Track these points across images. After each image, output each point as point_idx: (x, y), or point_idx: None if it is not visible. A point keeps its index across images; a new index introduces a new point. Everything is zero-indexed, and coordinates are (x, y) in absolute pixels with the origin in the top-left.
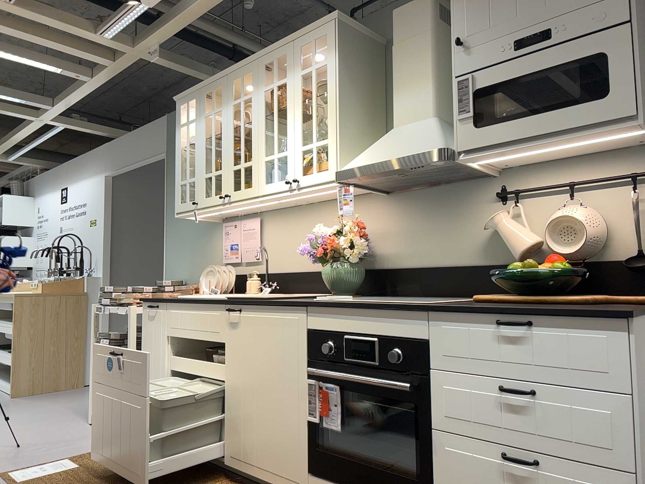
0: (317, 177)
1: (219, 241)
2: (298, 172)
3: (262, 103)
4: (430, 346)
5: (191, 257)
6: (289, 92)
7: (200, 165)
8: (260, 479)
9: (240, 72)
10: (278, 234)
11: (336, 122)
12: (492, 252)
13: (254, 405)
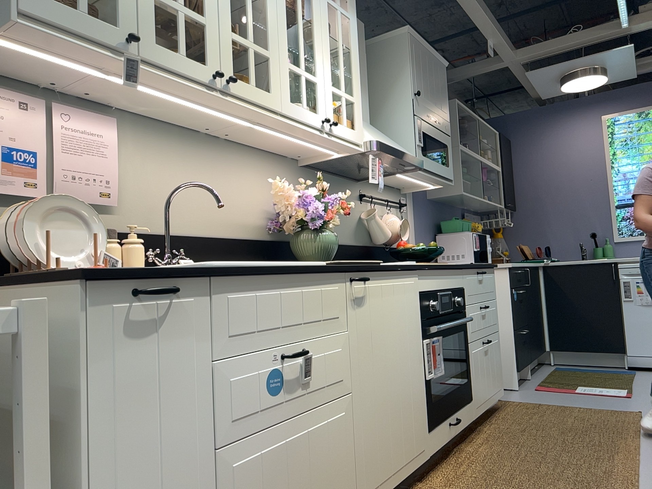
0: (349, 133)
1: None
2: (331, 115)
3: None
4: (465, 291)
5: None
6: (316, 7)
7: None
8: (396, 485)
9: None
10: (154, 165)
11: (360, 88)
12: (359, 237)
13: (388, 398)
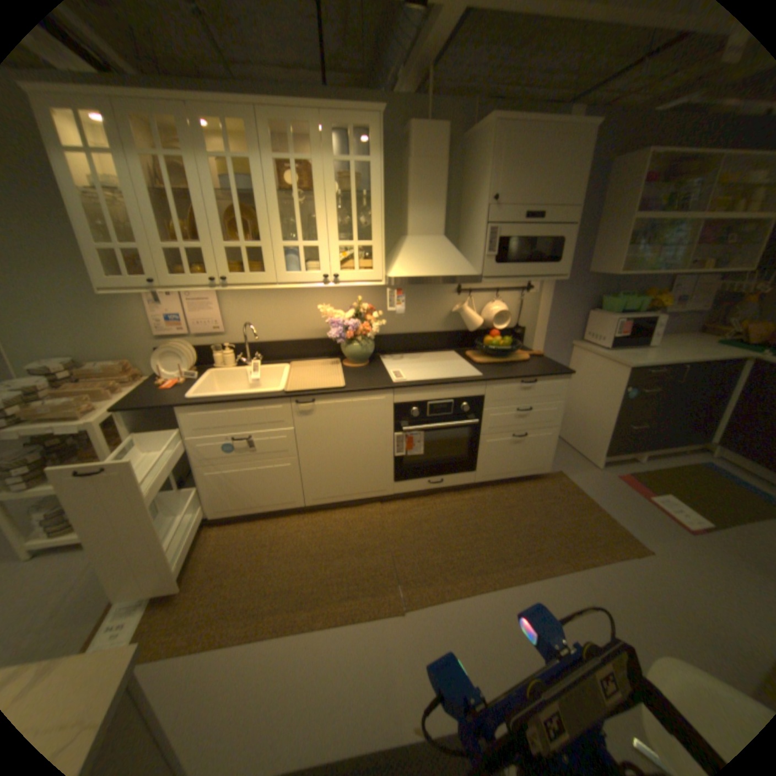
0: (361, 277)
1: (135, 311)
2: (336, 269)
3: (271, 175)
4: (485, 399)
5: (72, 330)
6: (316, 176)
7: (147, 231)
8: (347, 502)
9: (217, 110)
10: (246, 307)
11: (382, 230)
12: (449, 325)
13: (339, 463)
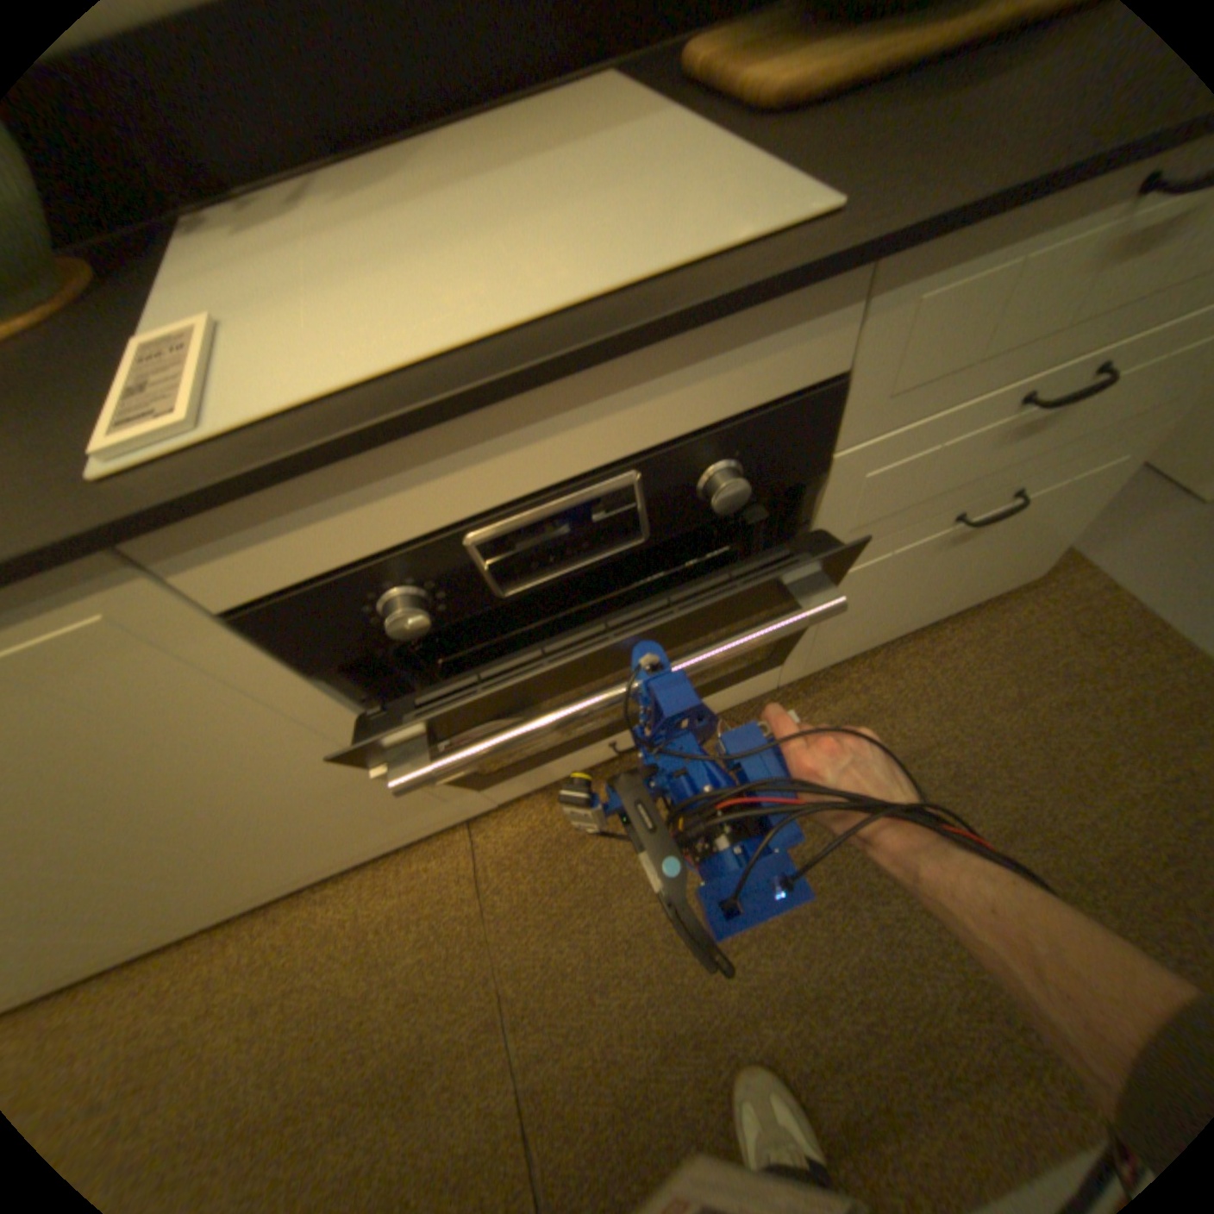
0: None
1: None
2: None
3: None
4: (845, 386)
5: None
6: None
7: None
8: (341, 871)
9: None
10: None
11: None
12: None
13: (178, 855)
